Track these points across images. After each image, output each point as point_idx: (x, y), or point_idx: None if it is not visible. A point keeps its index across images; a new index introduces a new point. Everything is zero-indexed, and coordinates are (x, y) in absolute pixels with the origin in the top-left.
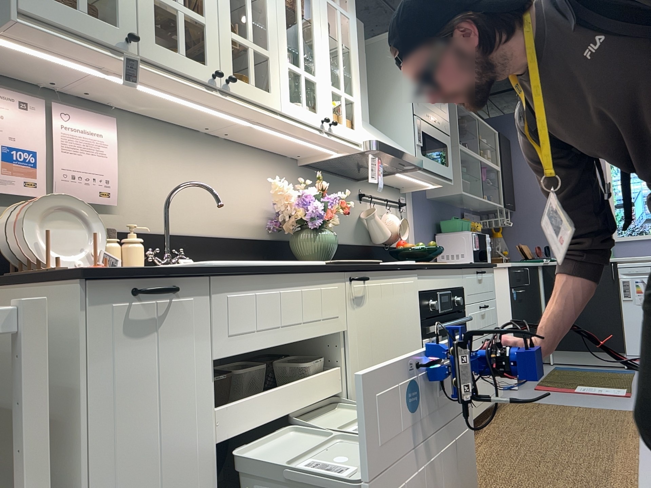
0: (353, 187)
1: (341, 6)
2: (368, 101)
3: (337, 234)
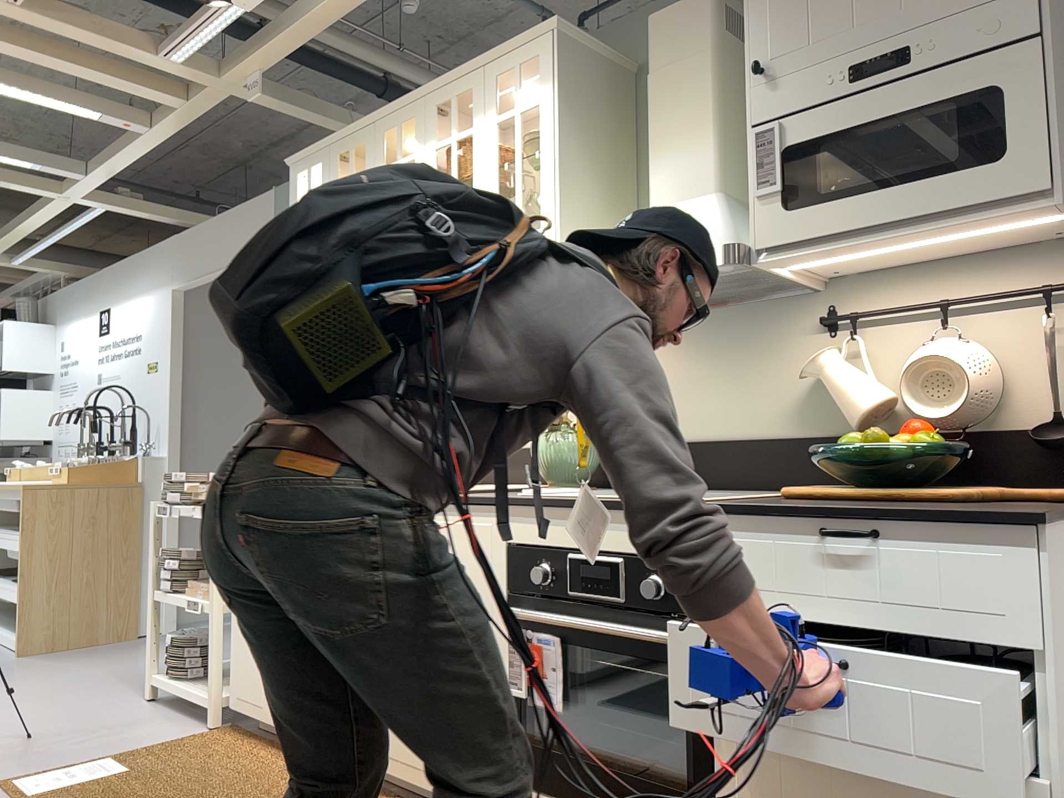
0: (795, 310)
1: (519, 104)
2: (718, 143)
3: (731, 421)
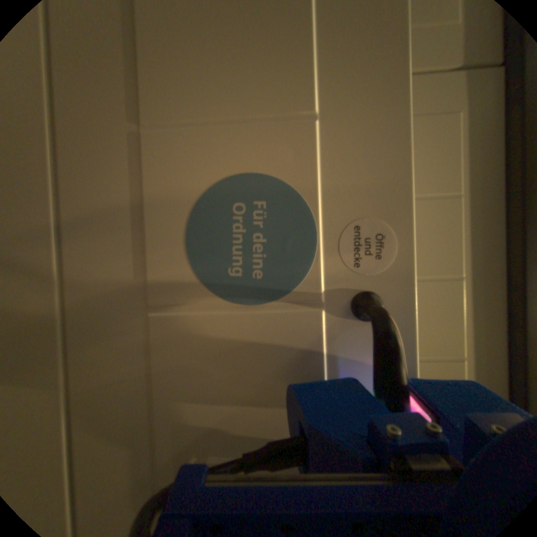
0: None
1: None
2: None
3: None
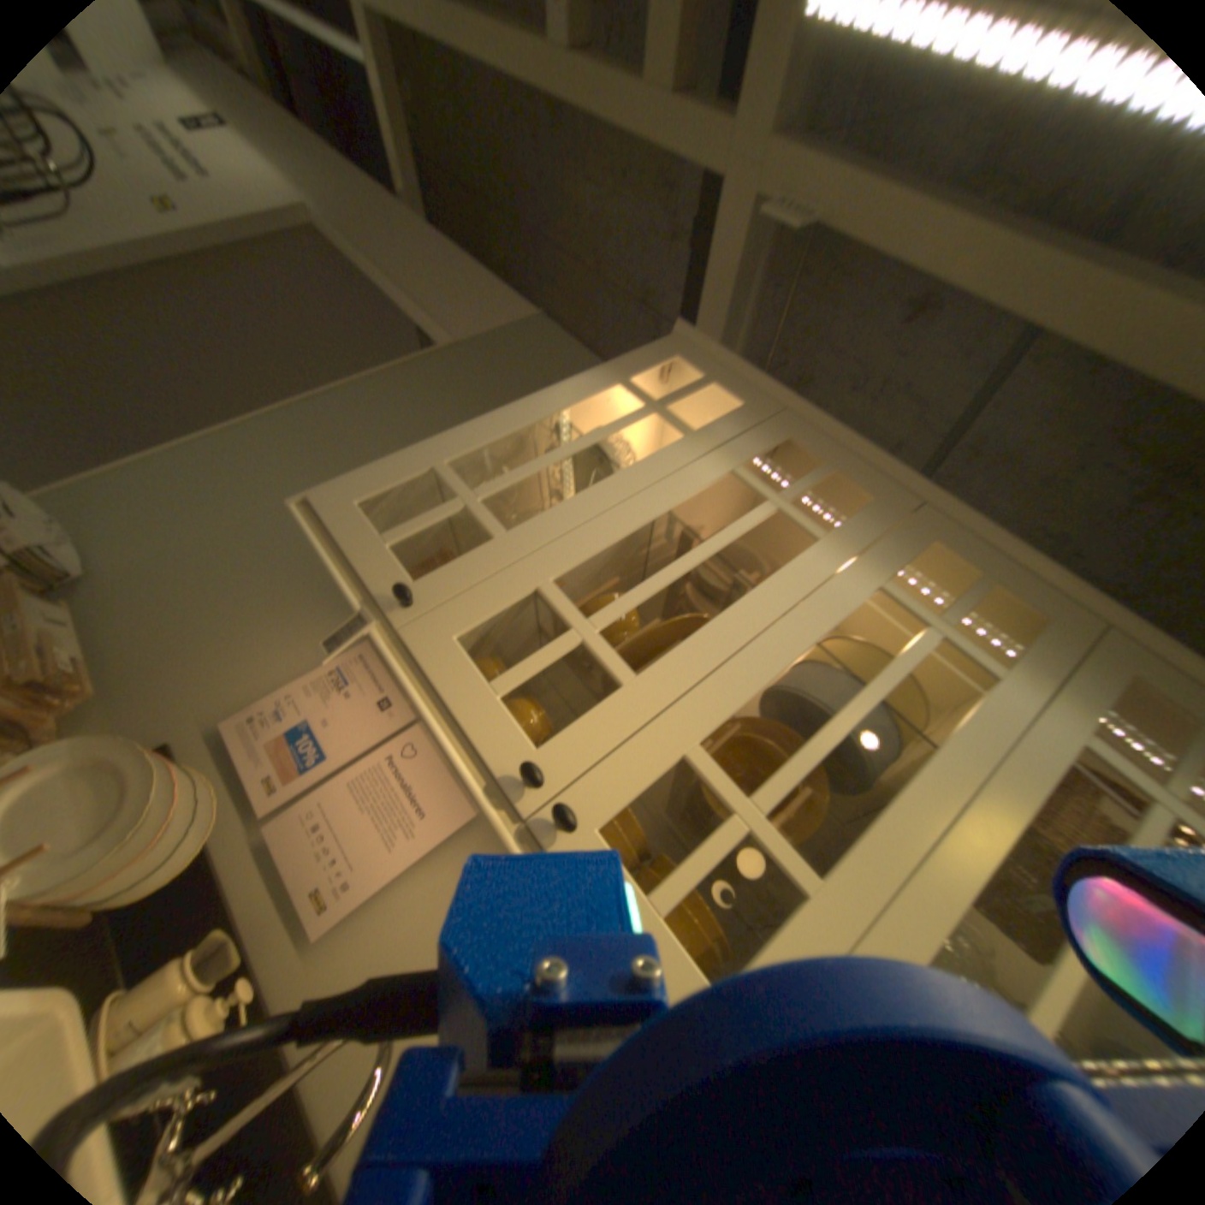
0: None
1: None
2: None
3: None
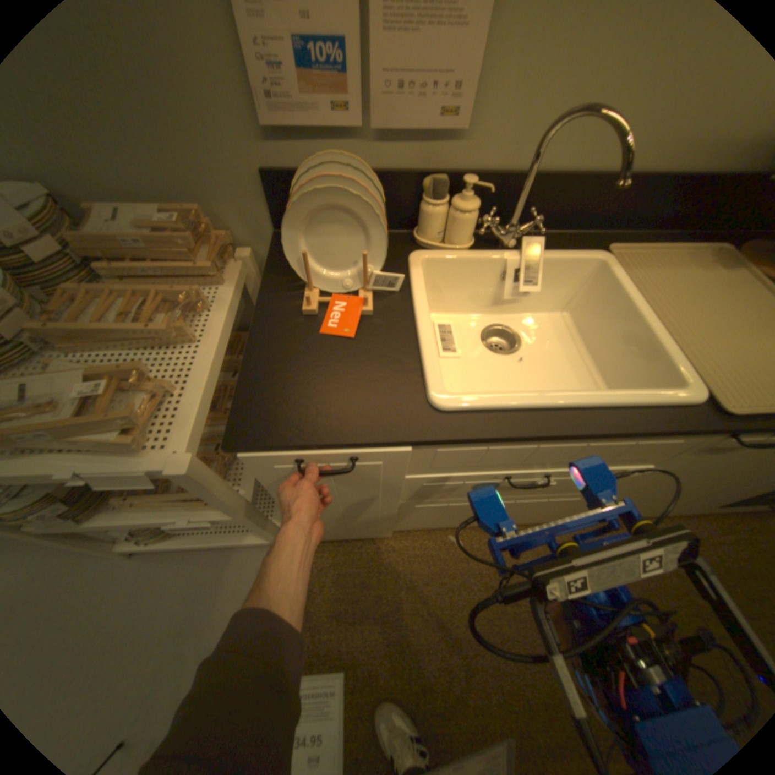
0: None
1: None
2: None
3: None
